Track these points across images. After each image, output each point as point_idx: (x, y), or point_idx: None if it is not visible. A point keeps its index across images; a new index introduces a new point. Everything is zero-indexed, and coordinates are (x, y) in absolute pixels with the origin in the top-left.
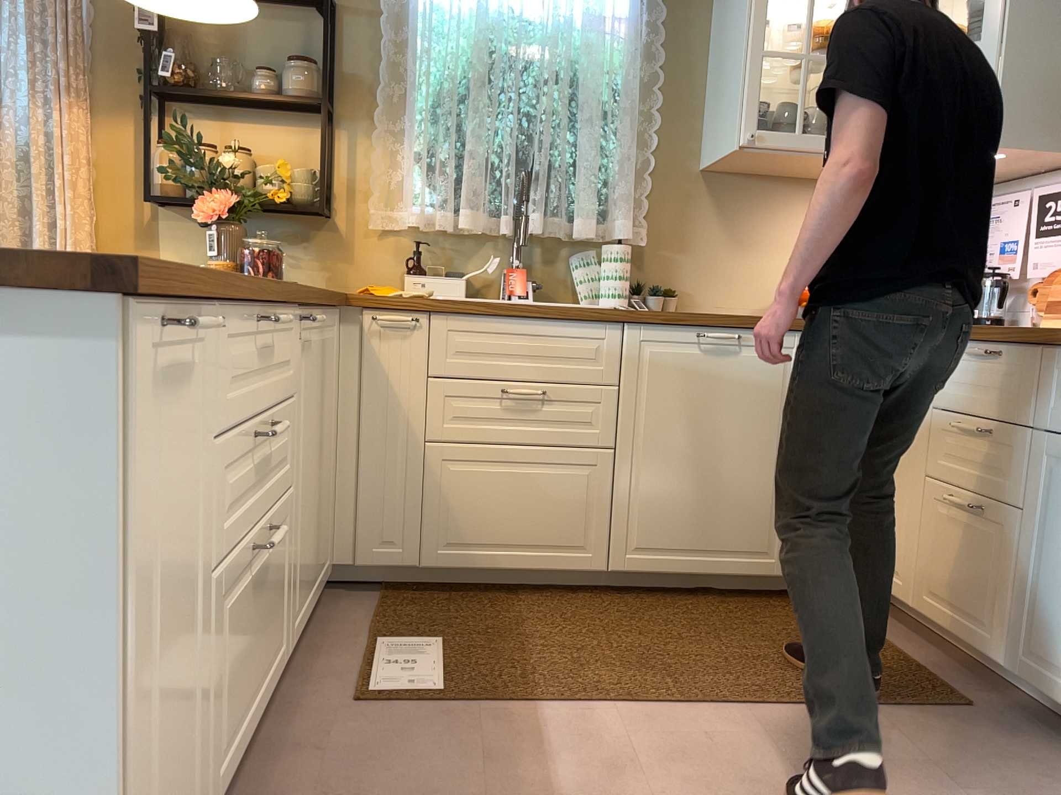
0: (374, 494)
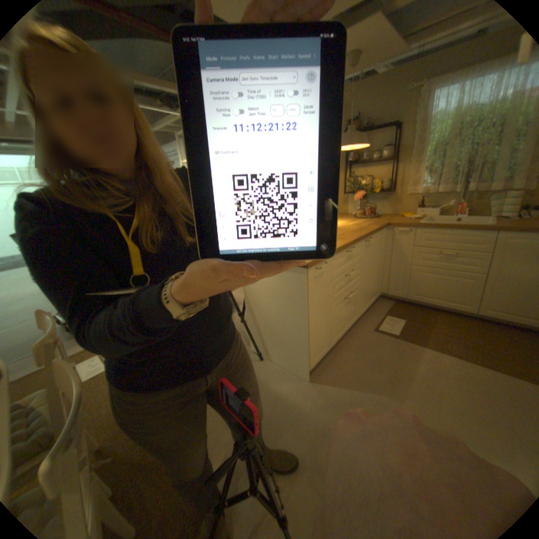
0: (395, 276)
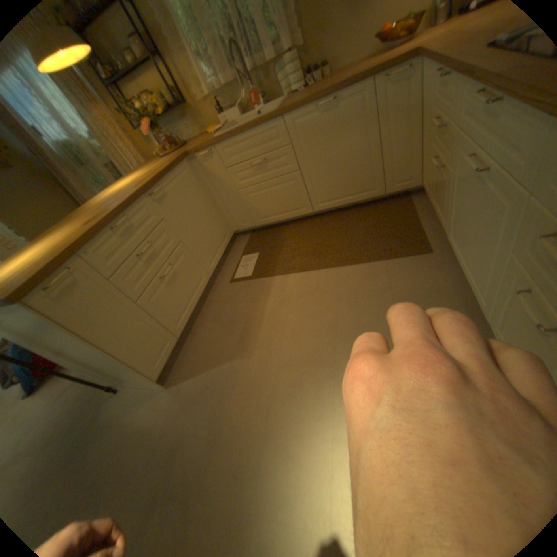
0: (233, 210)
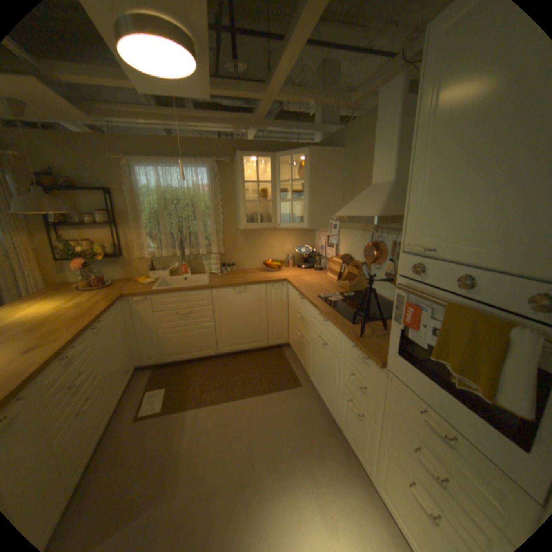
0: (143, 347)
